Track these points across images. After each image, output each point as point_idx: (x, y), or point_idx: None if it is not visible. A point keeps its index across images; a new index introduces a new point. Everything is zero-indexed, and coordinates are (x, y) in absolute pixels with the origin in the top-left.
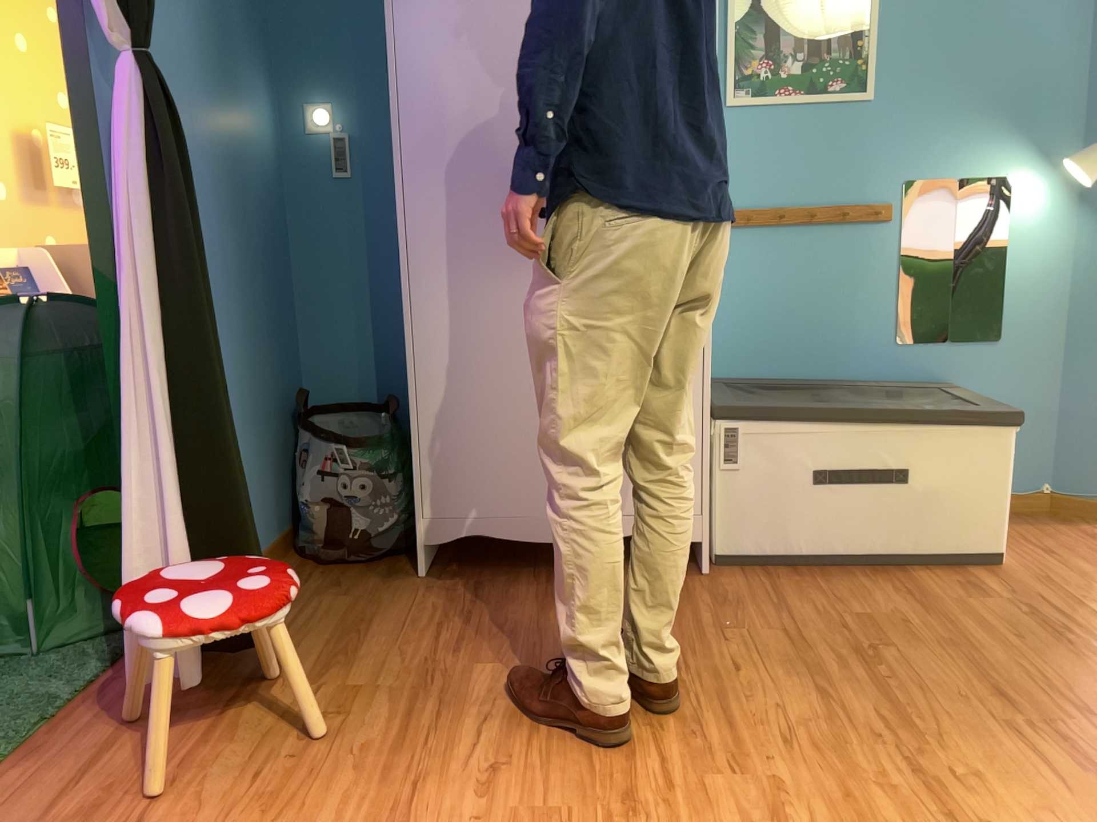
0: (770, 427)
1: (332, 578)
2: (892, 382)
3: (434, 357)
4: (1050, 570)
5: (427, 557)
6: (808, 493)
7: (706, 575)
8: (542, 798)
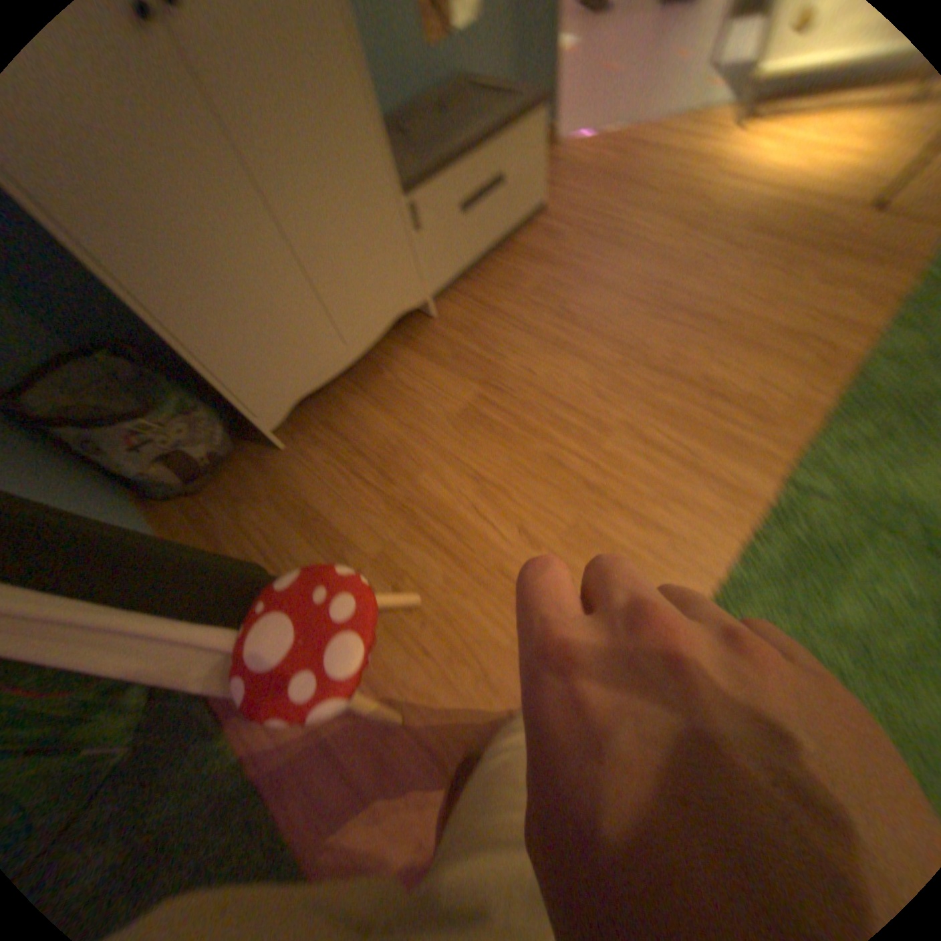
0: (428, 182)
1: (226, 495)
2: (428, 85)
3: (159, 285)
4: (561, 194)
5: (269, 429)
6: (457, 219)
7: (432, 313)
8: (557, 513)
